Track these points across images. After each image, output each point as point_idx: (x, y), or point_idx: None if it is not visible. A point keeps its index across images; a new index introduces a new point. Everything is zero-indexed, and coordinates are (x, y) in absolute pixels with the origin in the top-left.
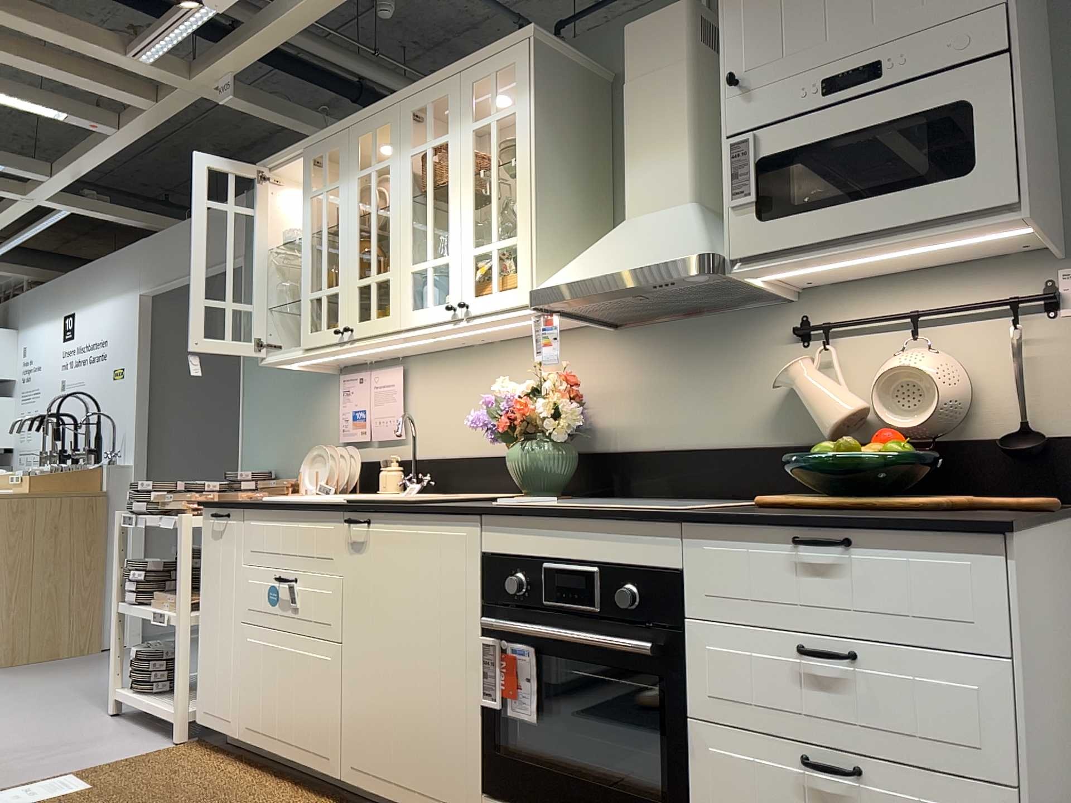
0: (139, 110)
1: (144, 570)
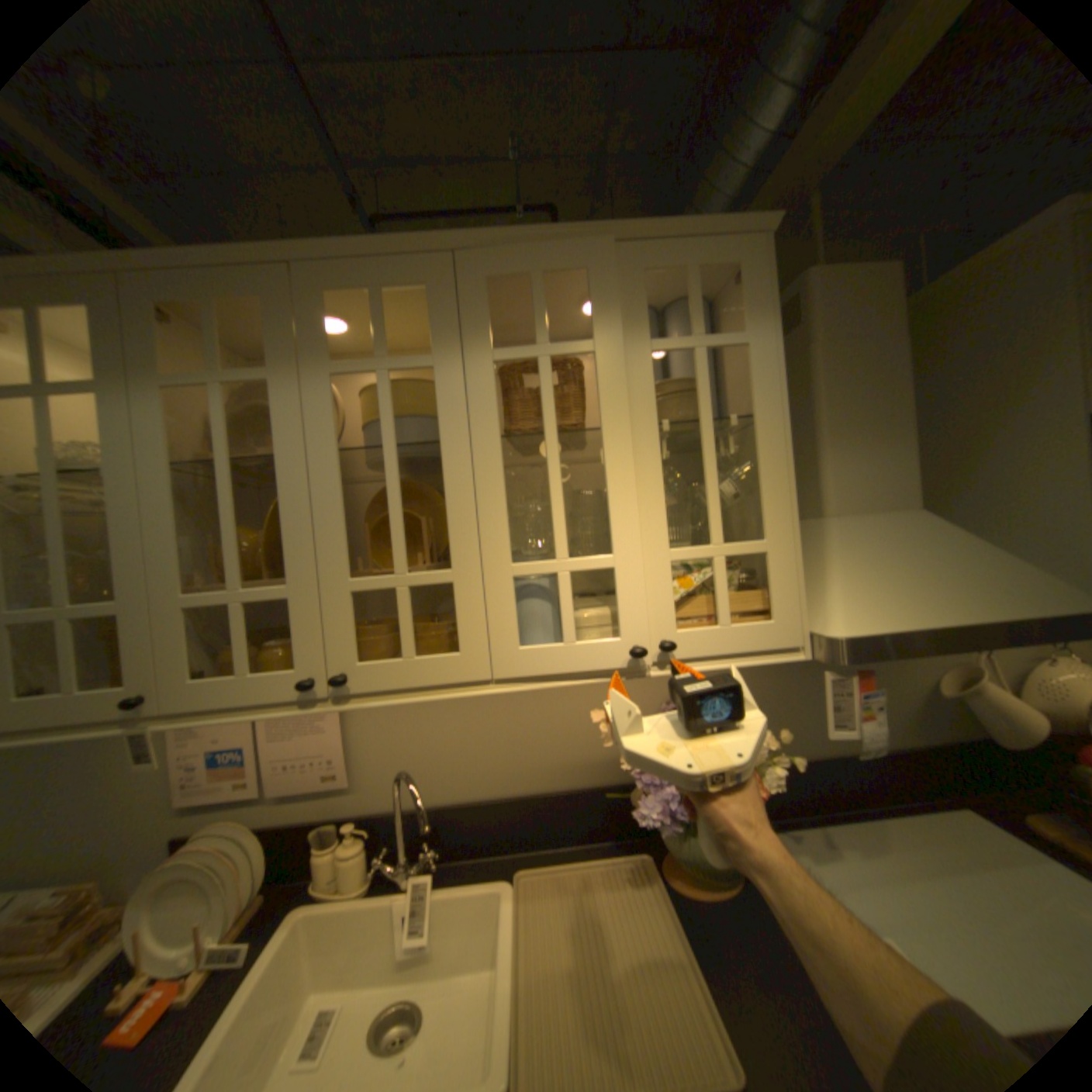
0: None
1: None
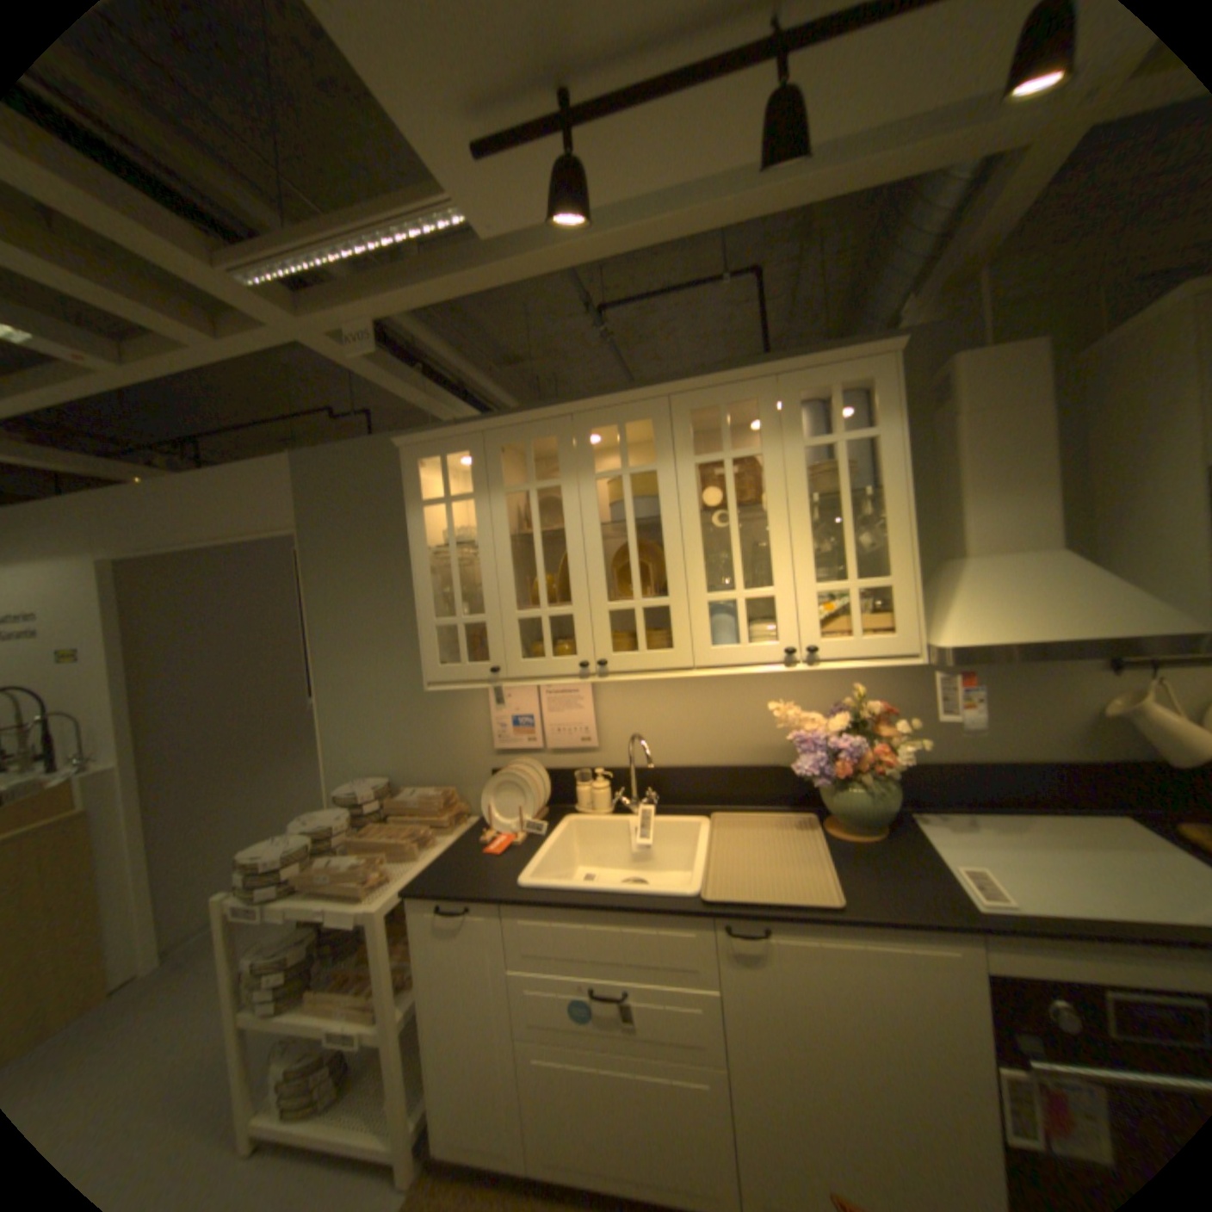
0: (176, 340)
1: (276, 967)
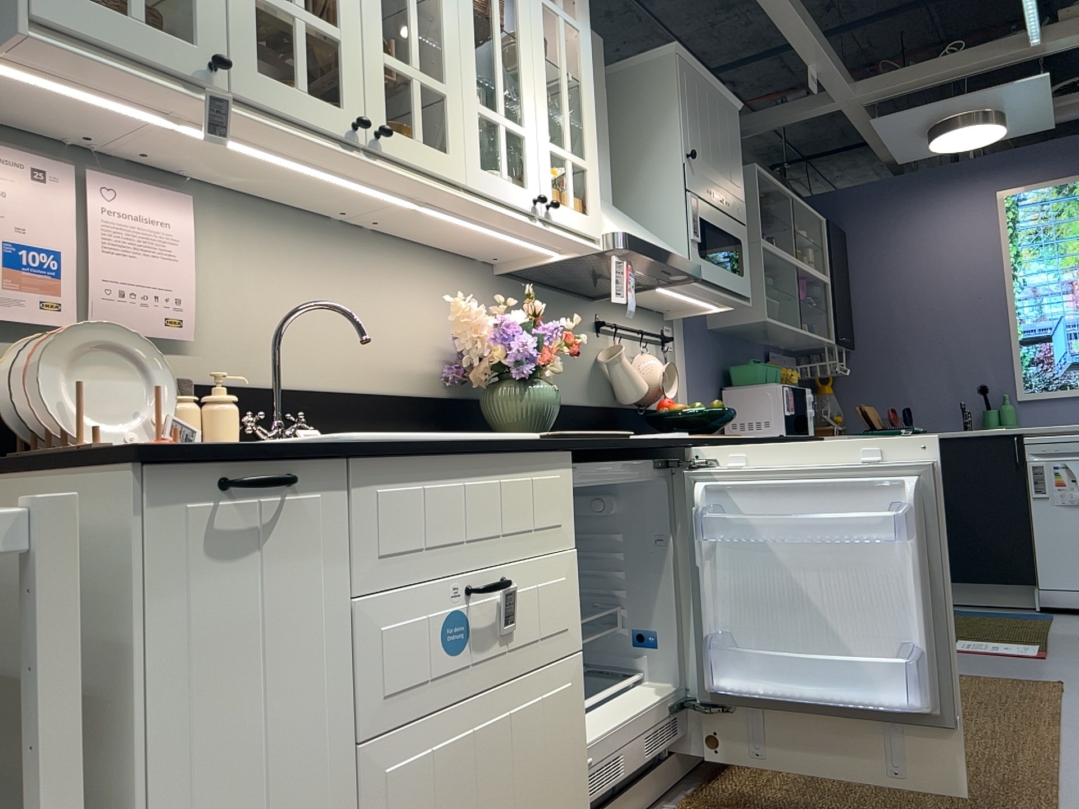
0: None
1: None
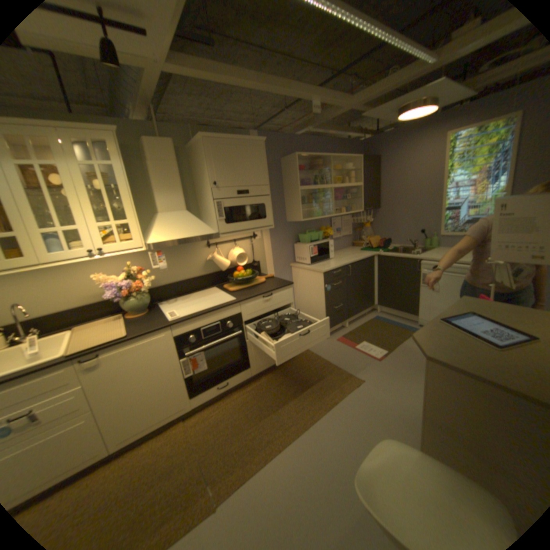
0: None
1: None
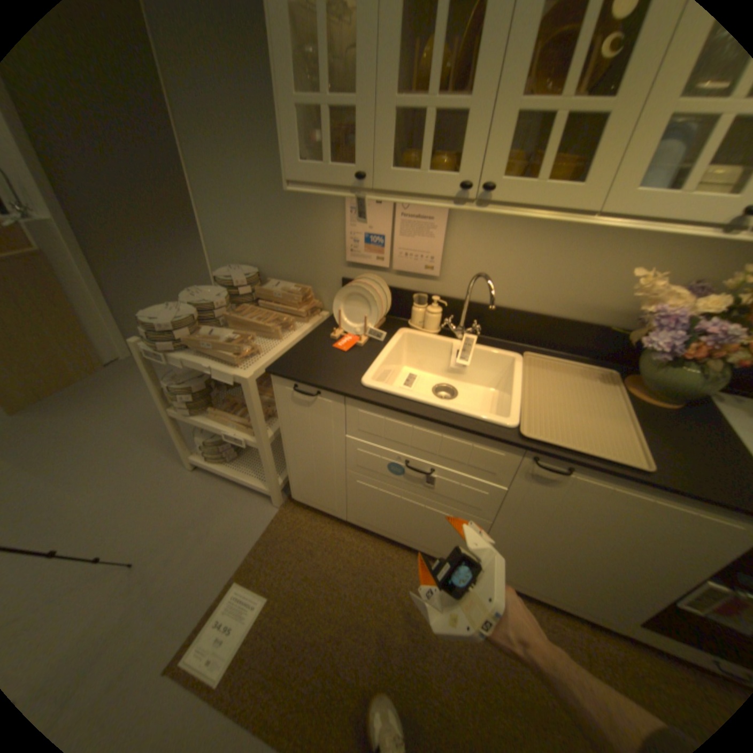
0: None
1: (186, 390)
